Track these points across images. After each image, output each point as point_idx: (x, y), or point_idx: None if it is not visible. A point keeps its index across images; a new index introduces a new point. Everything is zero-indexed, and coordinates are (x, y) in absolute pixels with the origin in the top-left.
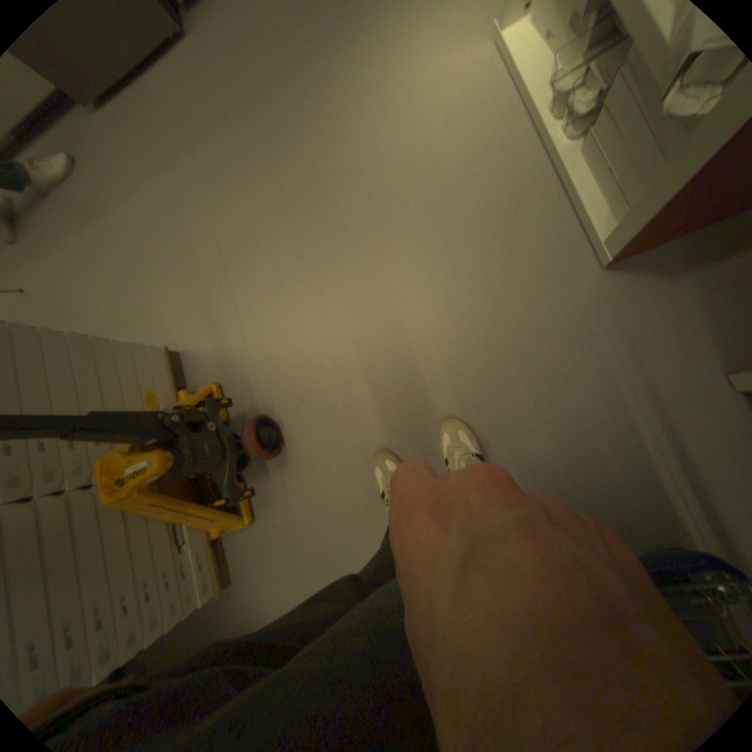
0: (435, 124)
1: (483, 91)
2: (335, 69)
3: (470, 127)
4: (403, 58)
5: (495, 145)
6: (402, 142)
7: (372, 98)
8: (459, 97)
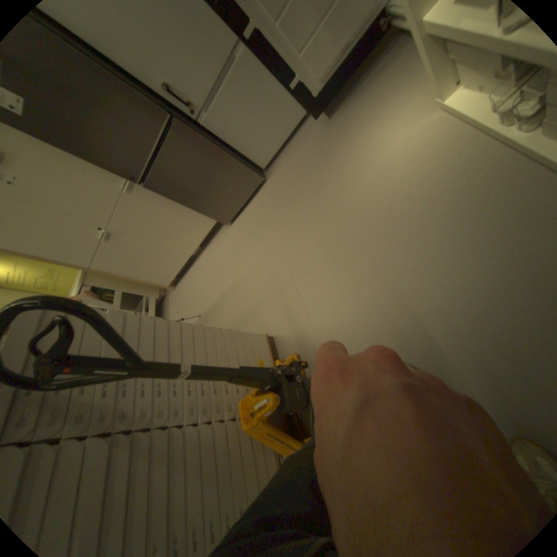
0: (413, 165)
1: (443, 135)
2: (342, 163)
3: (440, 157)
4: (382, 142)
5: (464, 159)
6: (392, 182)
7: (367, 168)
8: (426, 145)
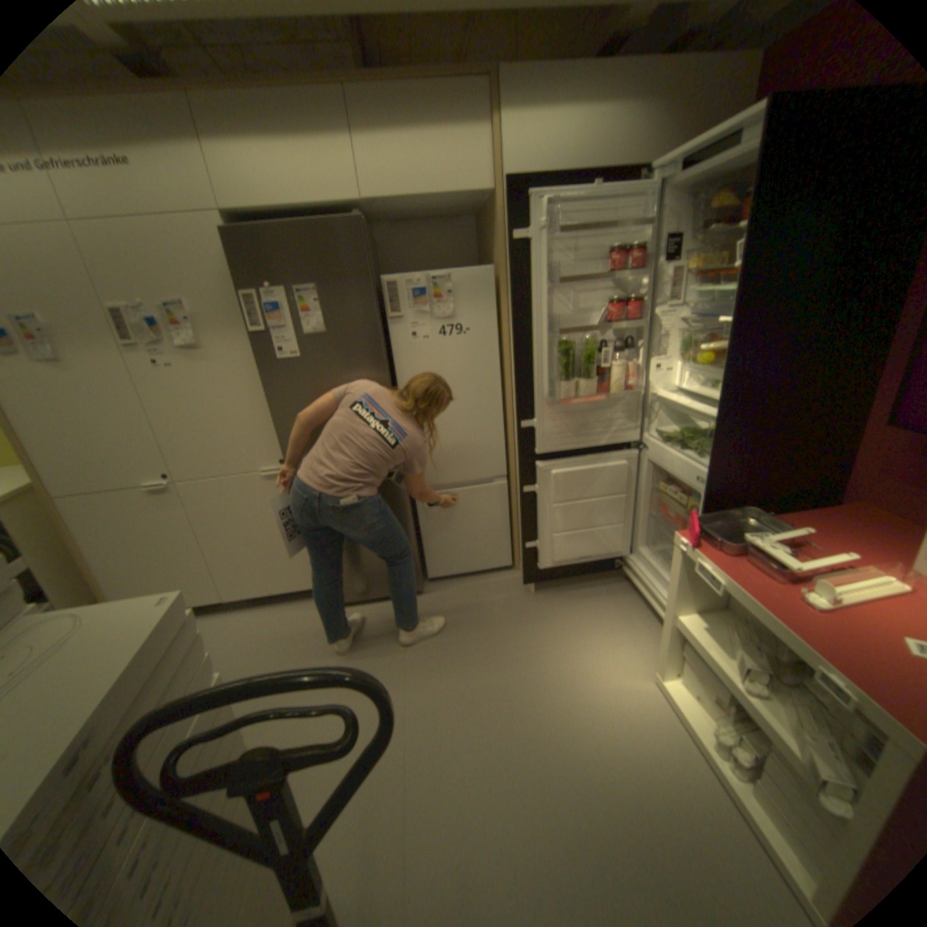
0: (619, 730)
1: (654, 719)
2: (536, 660)
3: (649, 744)
4: (589, 673)
5: (673, 767)
6: (592, 734)
7: (565, 690)
8: (636, 716)
